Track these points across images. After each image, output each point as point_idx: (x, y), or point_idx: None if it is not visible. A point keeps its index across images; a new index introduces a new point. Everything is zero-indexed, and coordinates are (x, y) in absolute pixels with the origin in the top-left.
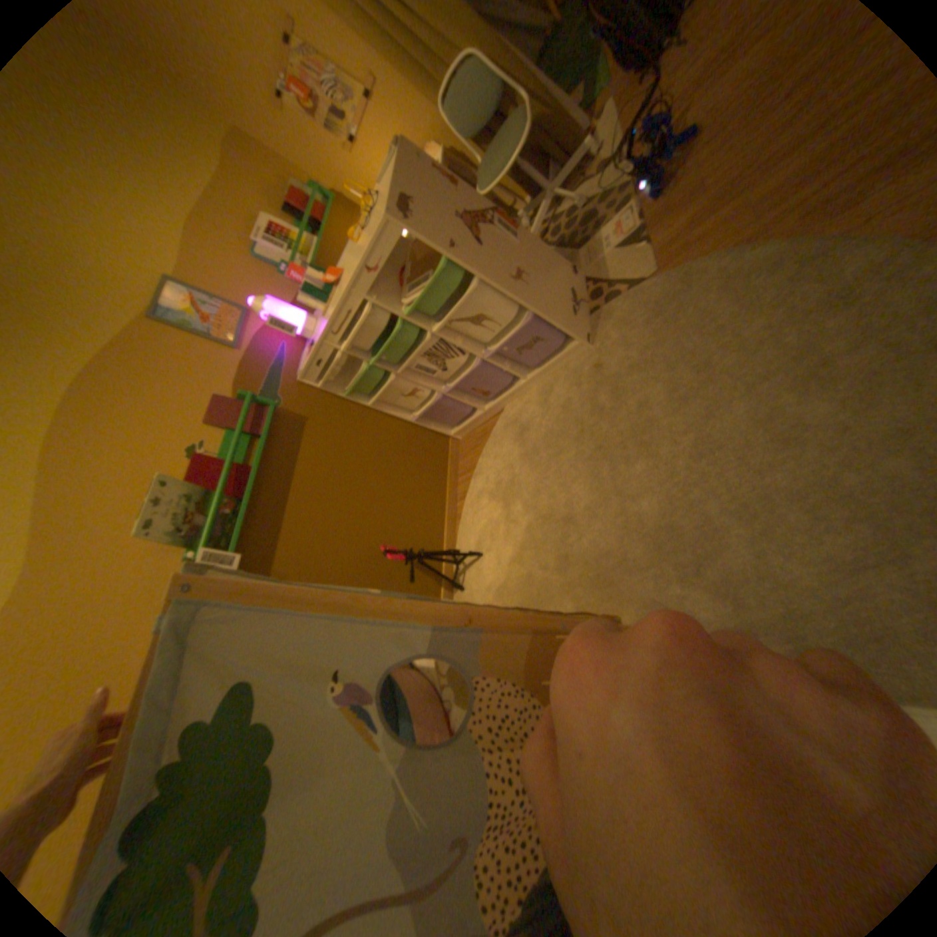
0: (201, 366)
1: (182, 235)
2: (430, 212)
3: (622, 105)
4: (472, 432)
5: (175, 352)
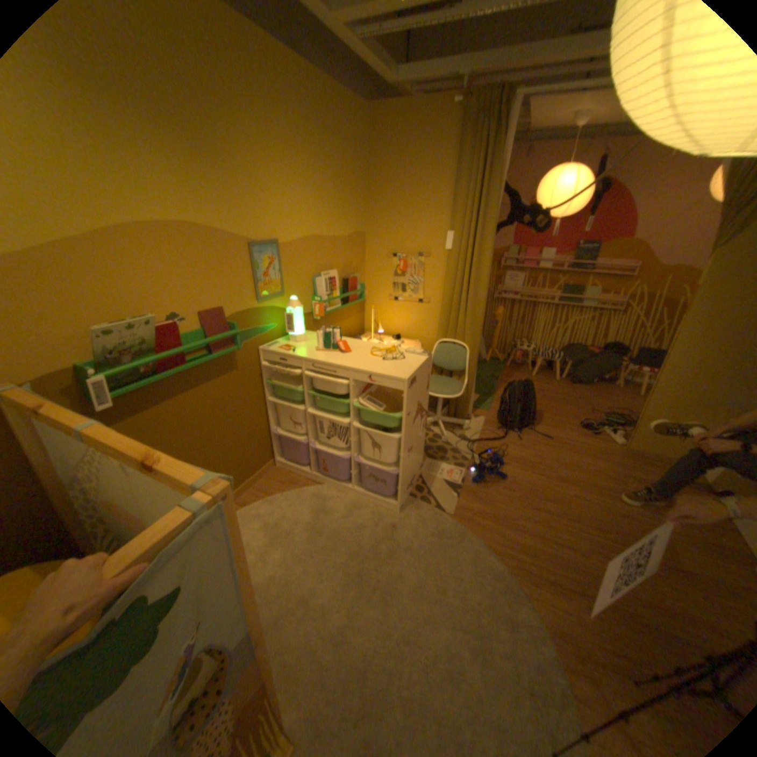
0: (235, 290)
1: (303, 238)
2: (414, 394)
3: (485, 427)
4: (288, 472)
5: (236, 270)
